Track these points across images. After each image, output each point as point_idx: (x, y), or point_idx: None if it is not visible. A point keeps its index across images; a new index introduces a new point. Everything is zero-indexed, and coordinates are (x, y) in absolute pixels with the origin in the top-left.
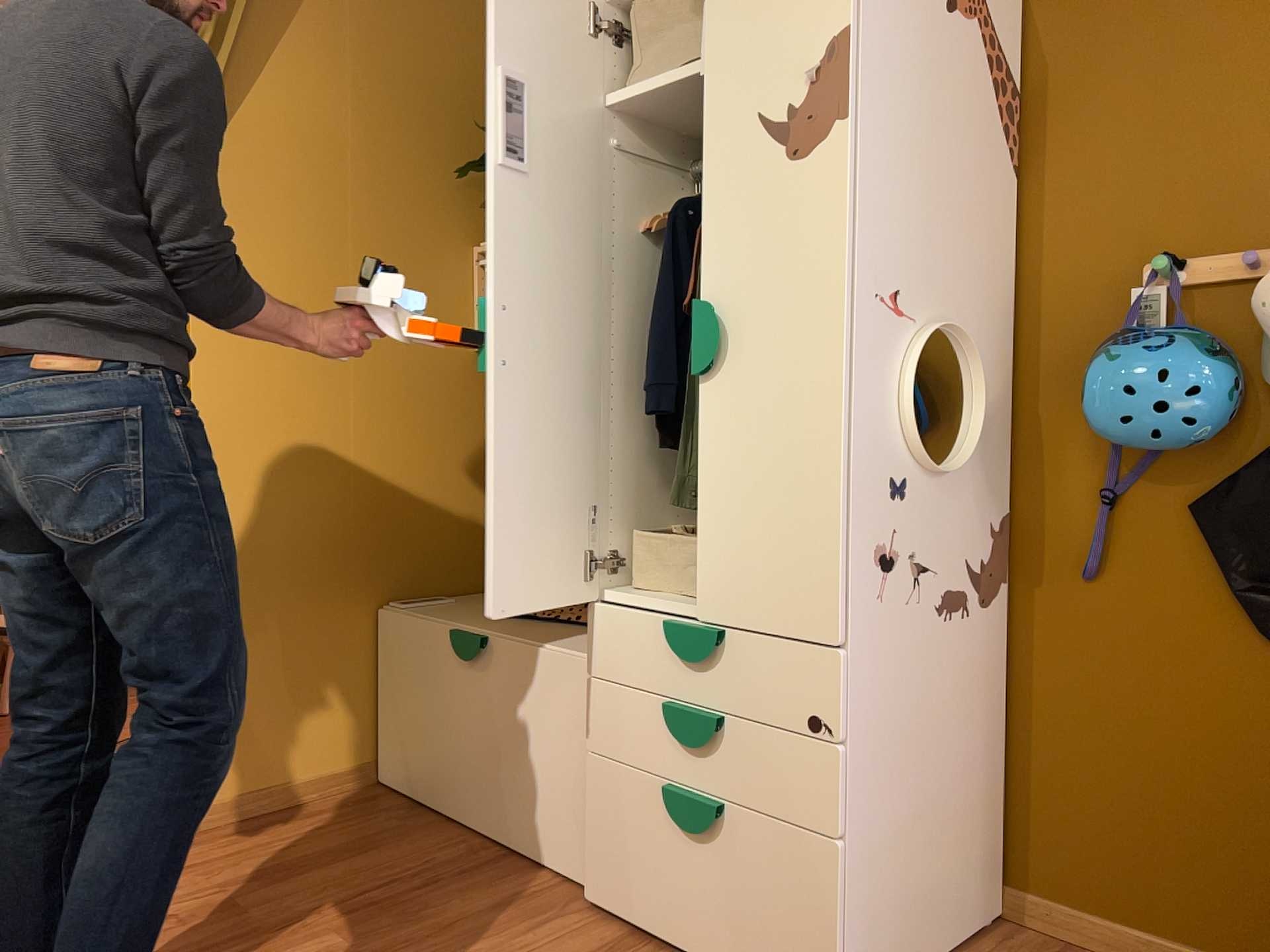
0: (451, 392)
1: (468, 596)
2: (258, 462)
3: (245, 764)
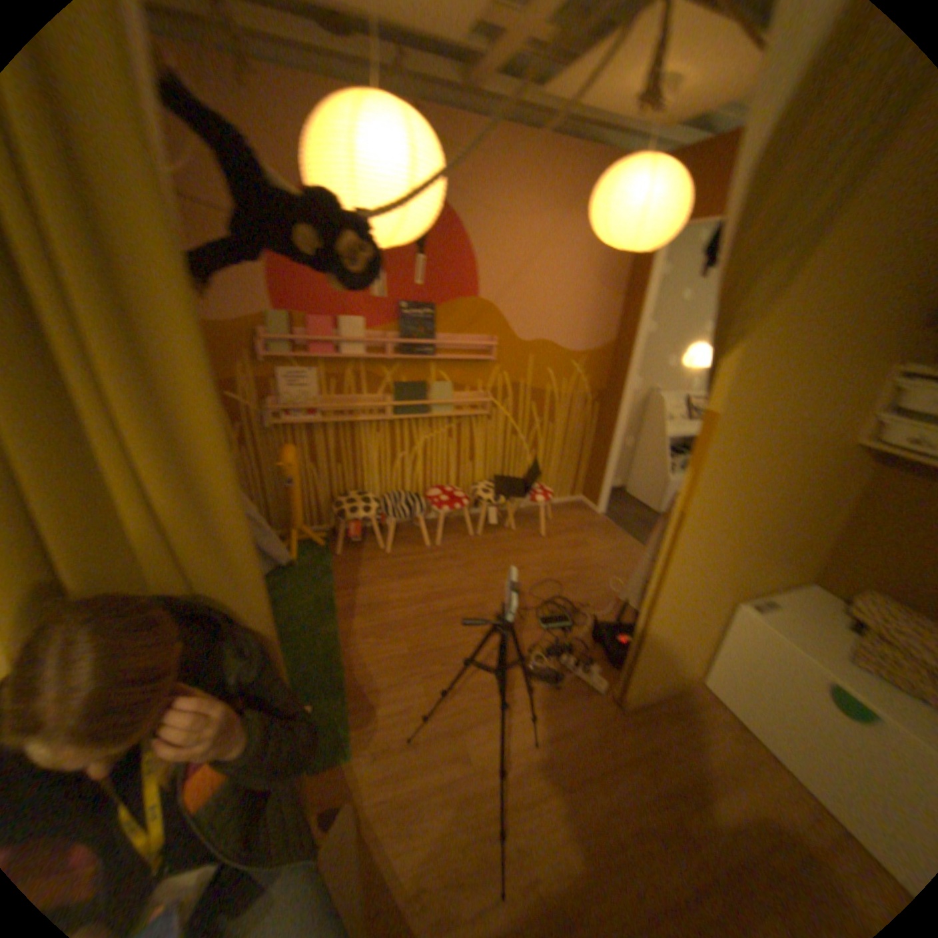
0: (831, 474)
1: (787, 595)
2: (711, 537)
3: (652, 683)
